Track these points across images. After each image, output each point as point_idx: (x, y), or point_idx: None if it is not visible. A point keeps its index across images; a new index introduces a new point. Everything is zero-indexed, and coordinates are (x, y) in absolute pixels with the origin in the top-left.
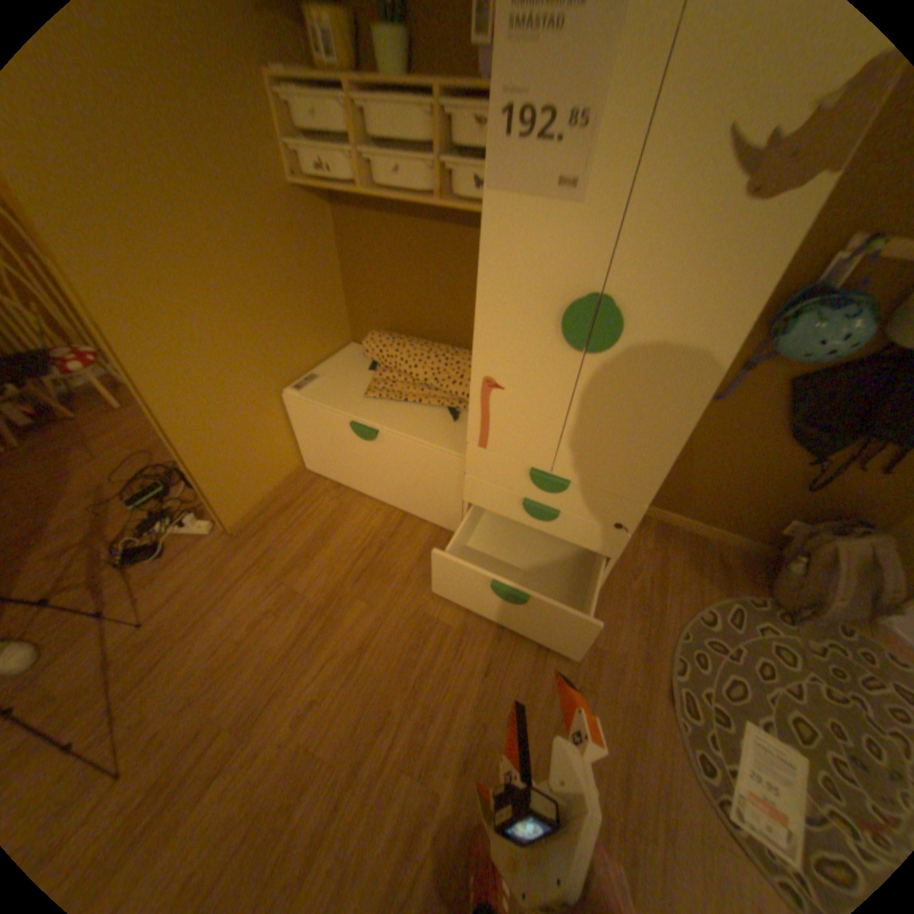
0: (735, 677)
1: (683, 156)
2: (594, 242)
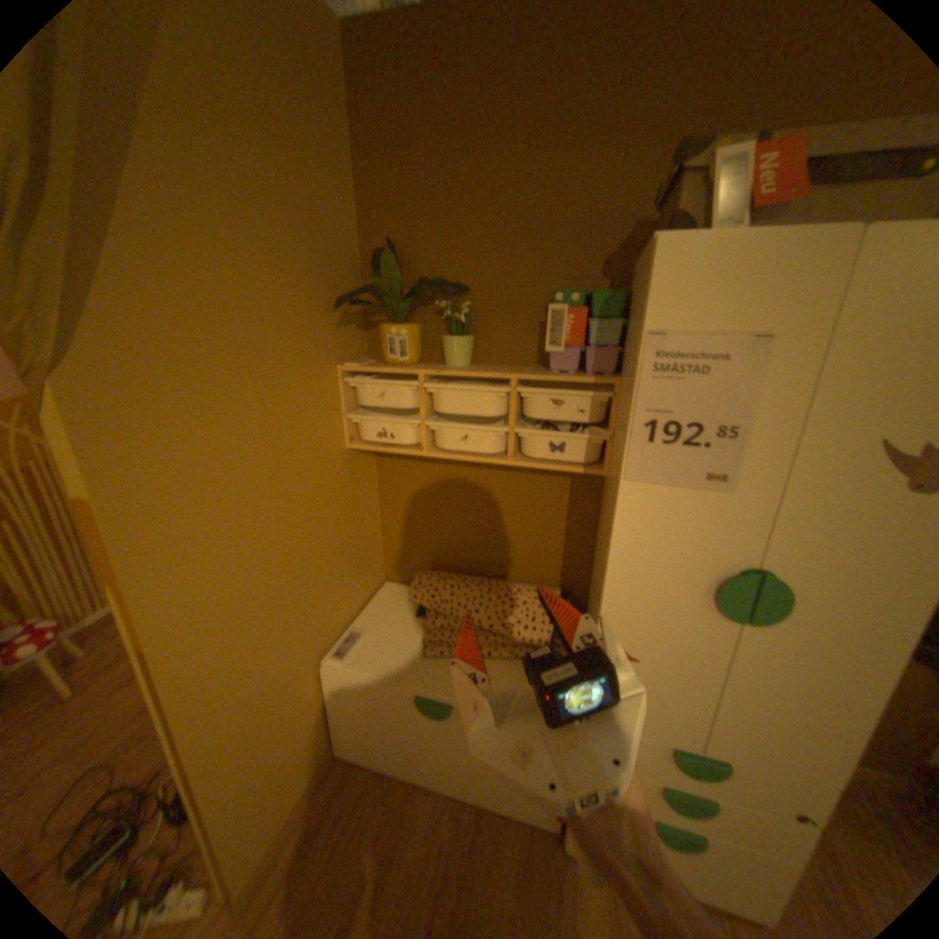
0: None
1: (839, 459)
2: (750, 523)
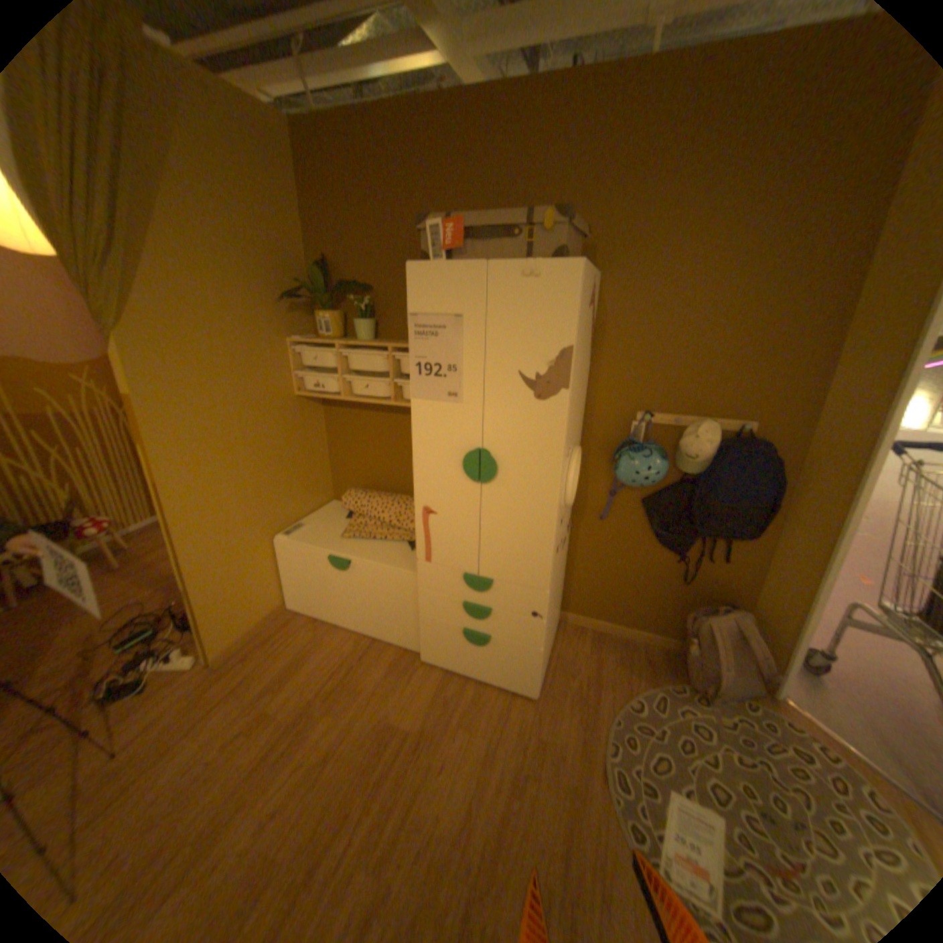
0: (661, 756)
1: (502, 384)
2: (471, 423)
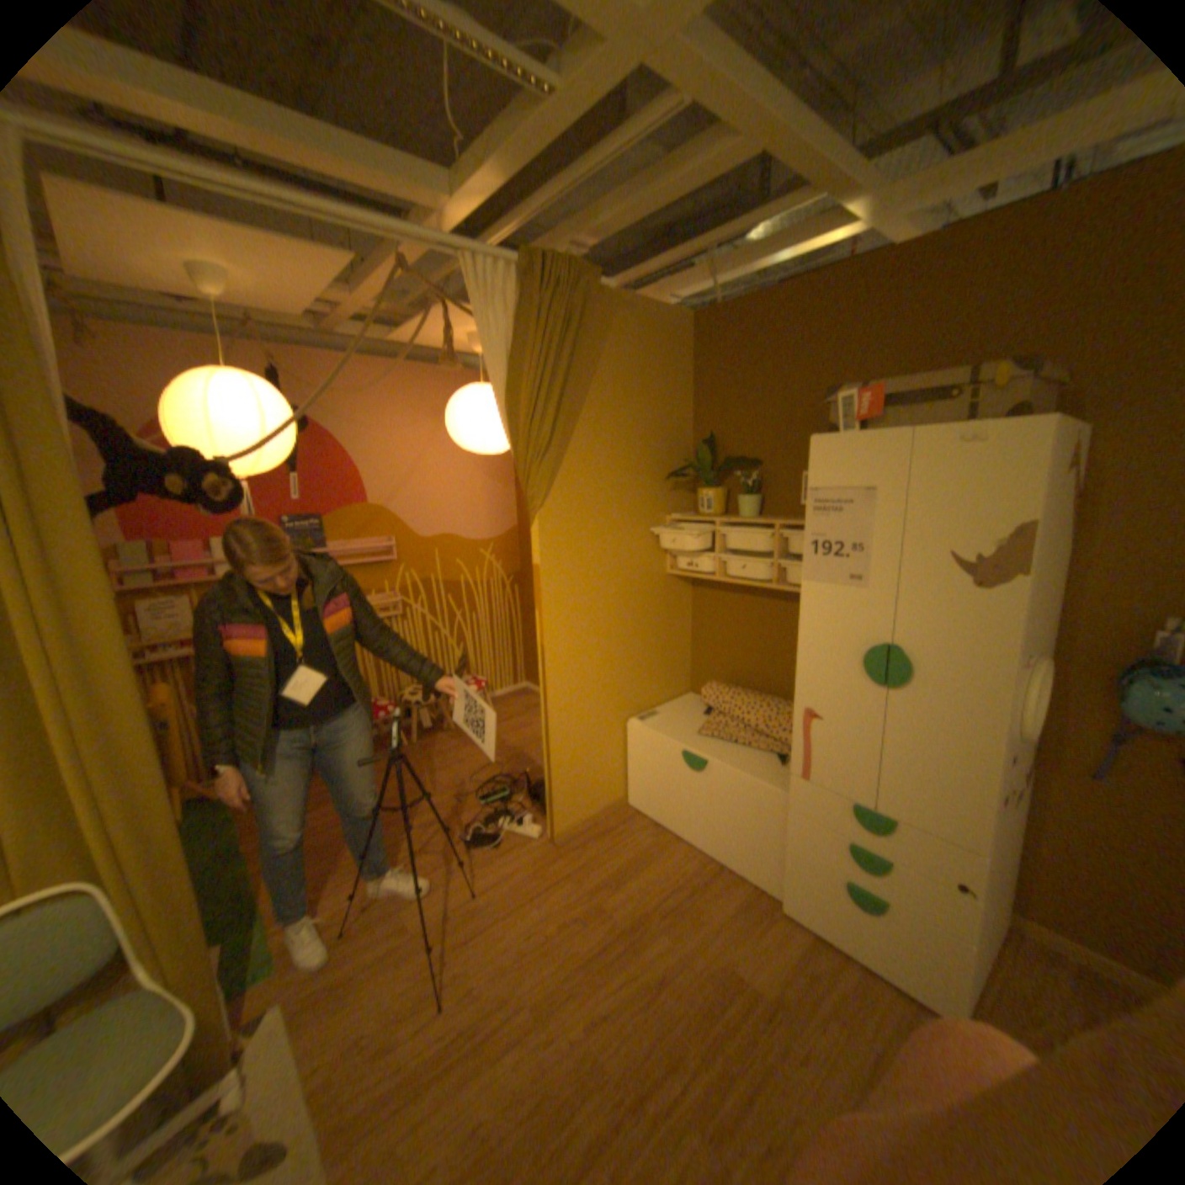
0: None
1: (928, 565)
2: (882, 610)
